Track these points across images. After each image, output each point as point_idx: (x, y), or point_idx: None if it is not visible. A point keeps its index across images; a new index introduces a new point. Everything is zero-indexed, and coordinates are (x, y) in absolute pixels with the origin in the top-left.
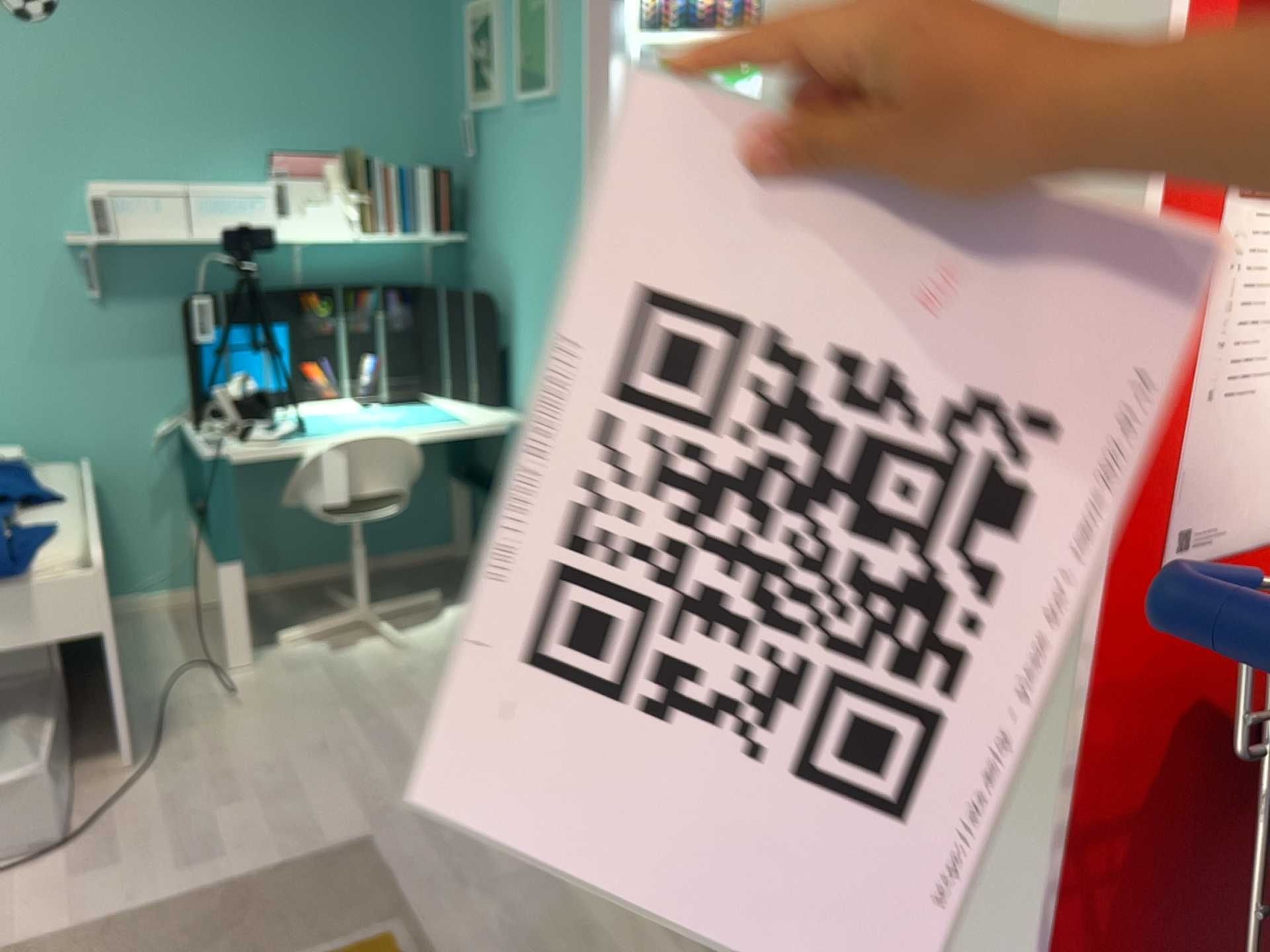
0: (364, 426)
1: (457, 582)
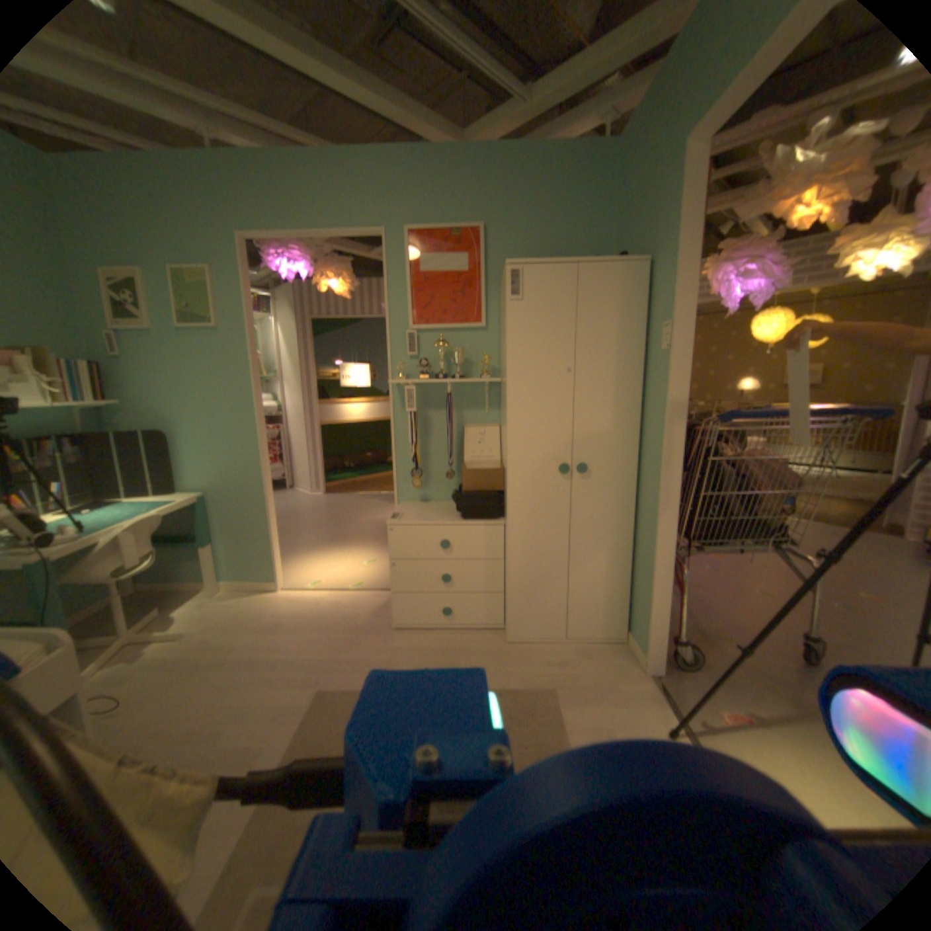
0: (113, 520)
1: (149, 604)
